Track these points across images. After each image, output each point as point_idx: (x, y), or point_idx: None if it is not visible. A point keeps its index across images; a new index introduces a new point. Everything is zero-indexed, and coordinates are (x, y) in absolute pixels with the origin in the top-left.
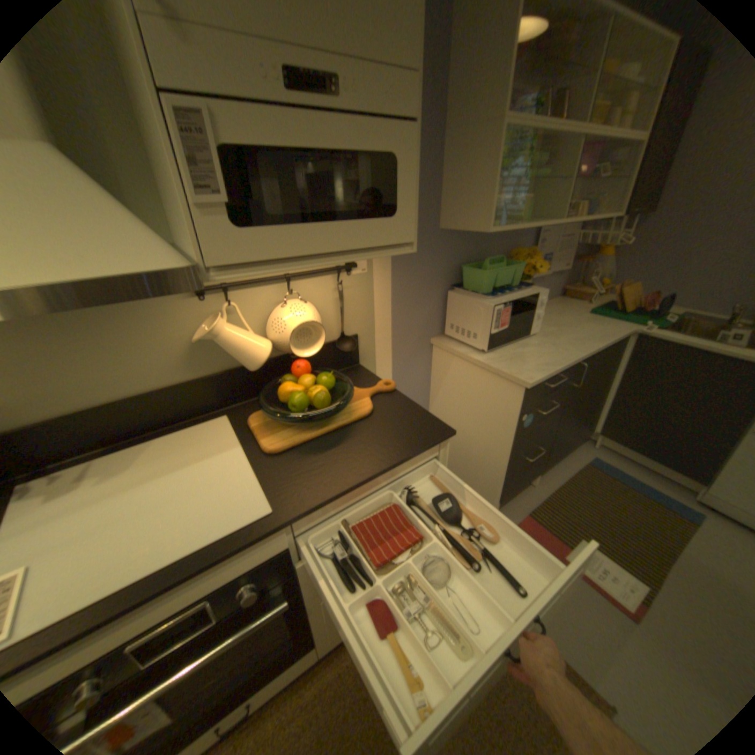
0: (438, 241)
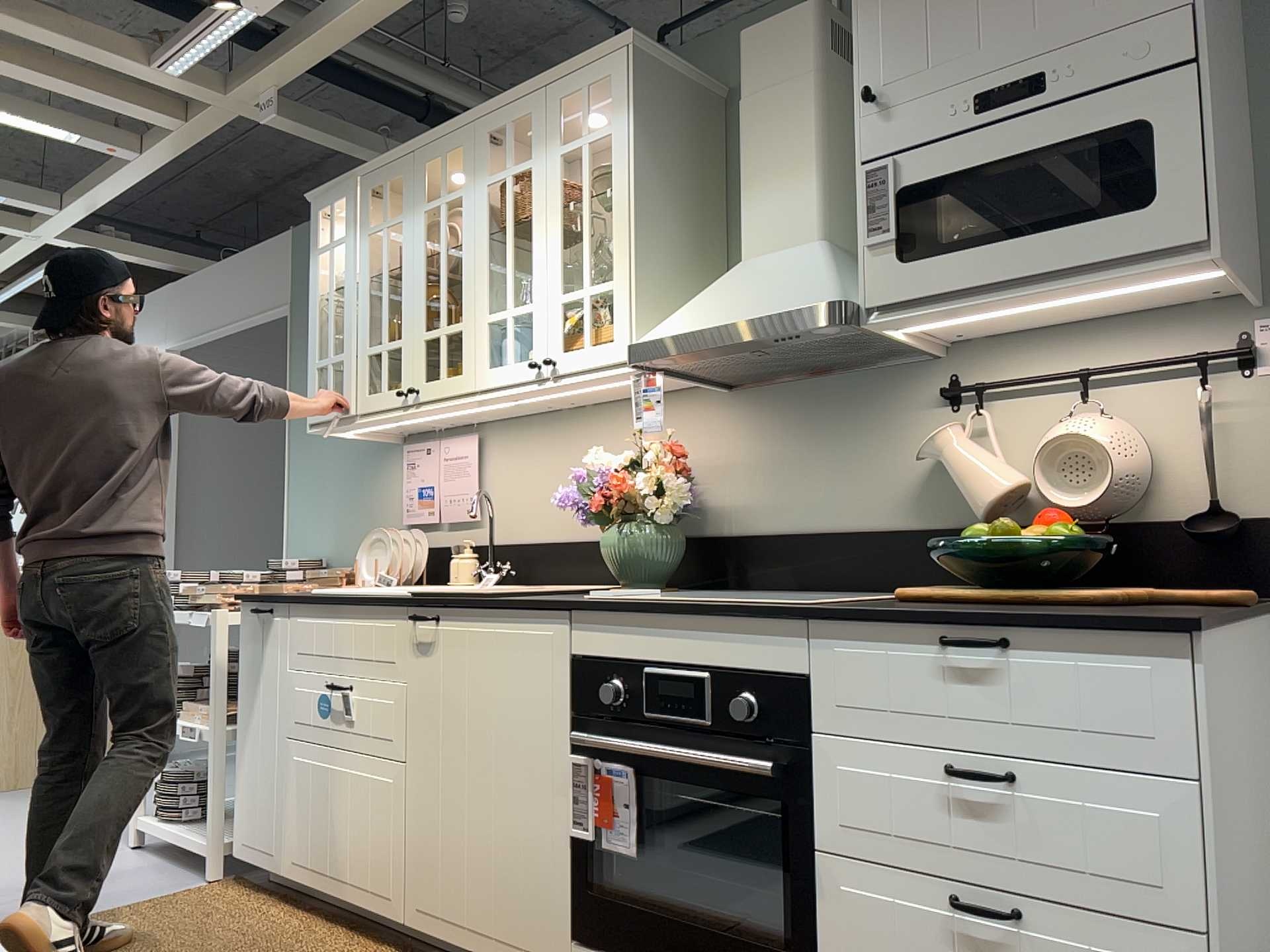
0: None
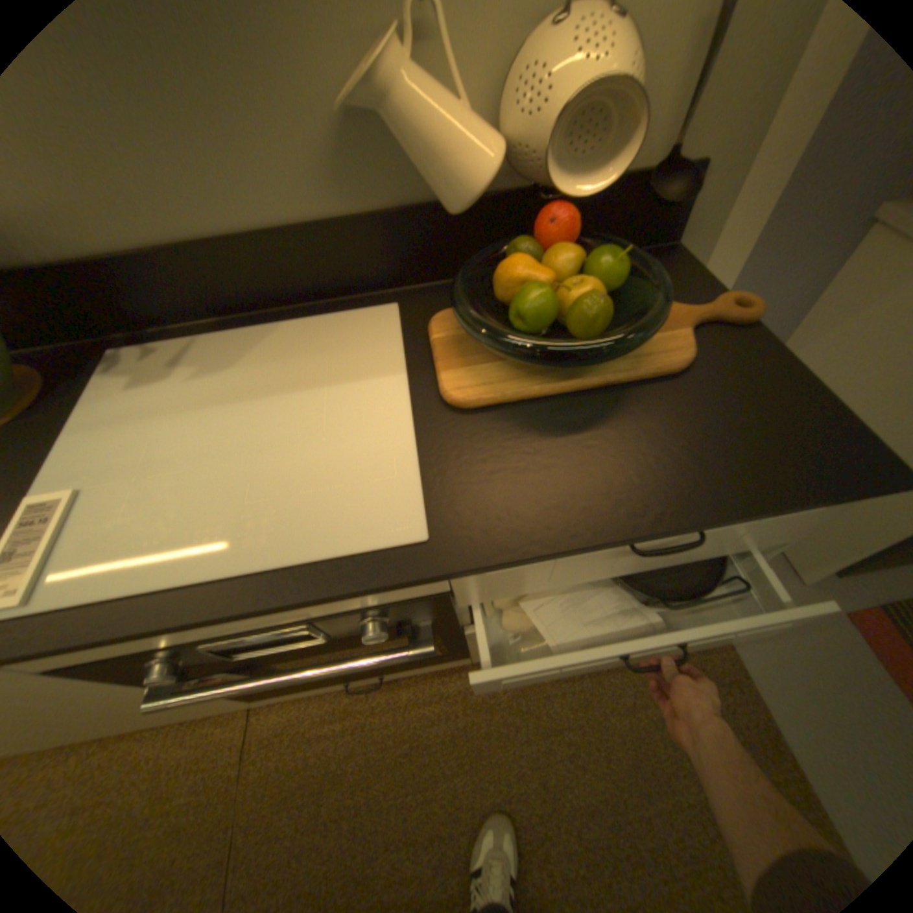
0: None
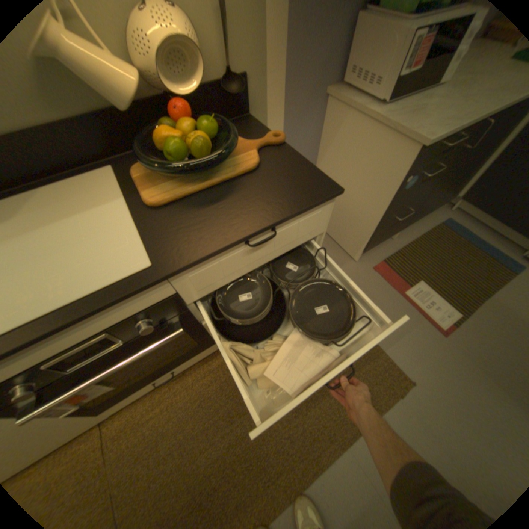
0: None
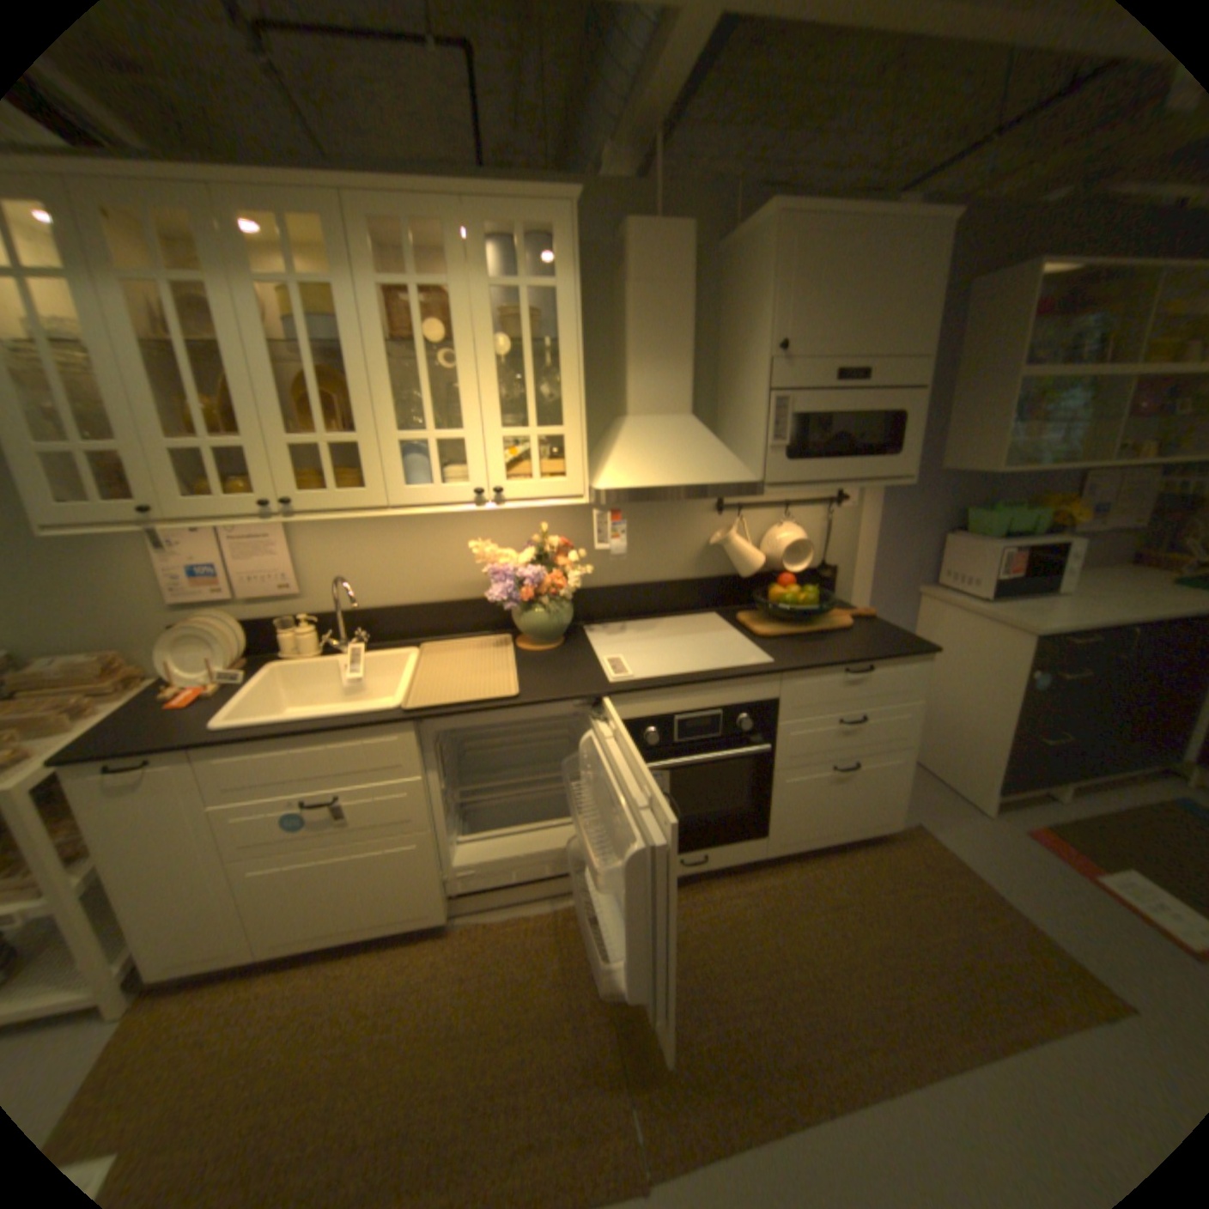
0: (939, 481)
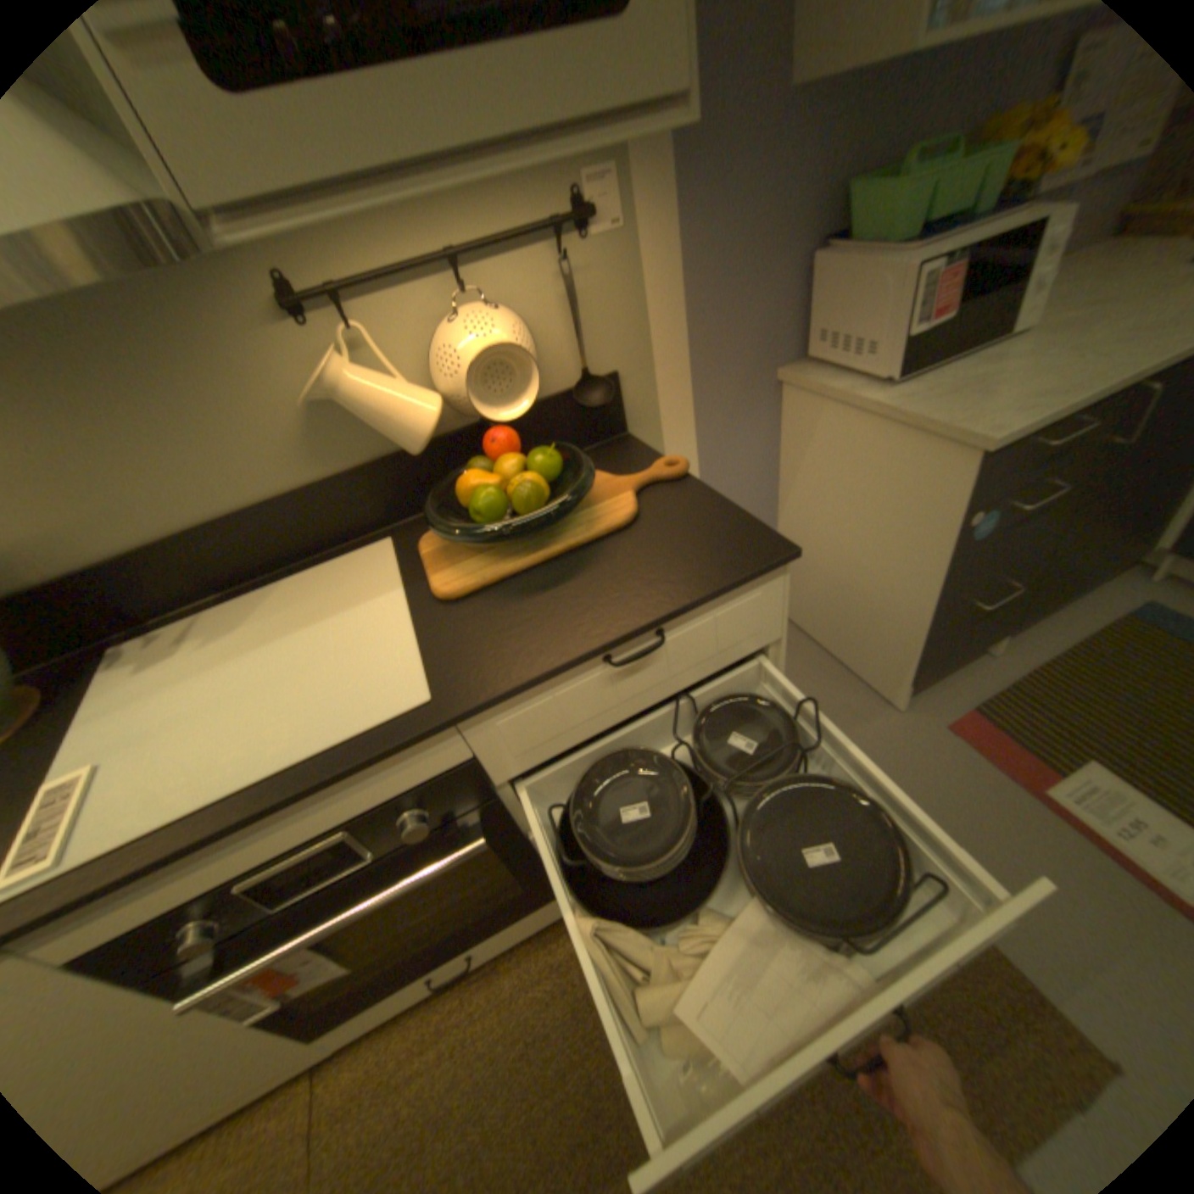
0: (789, 124)
